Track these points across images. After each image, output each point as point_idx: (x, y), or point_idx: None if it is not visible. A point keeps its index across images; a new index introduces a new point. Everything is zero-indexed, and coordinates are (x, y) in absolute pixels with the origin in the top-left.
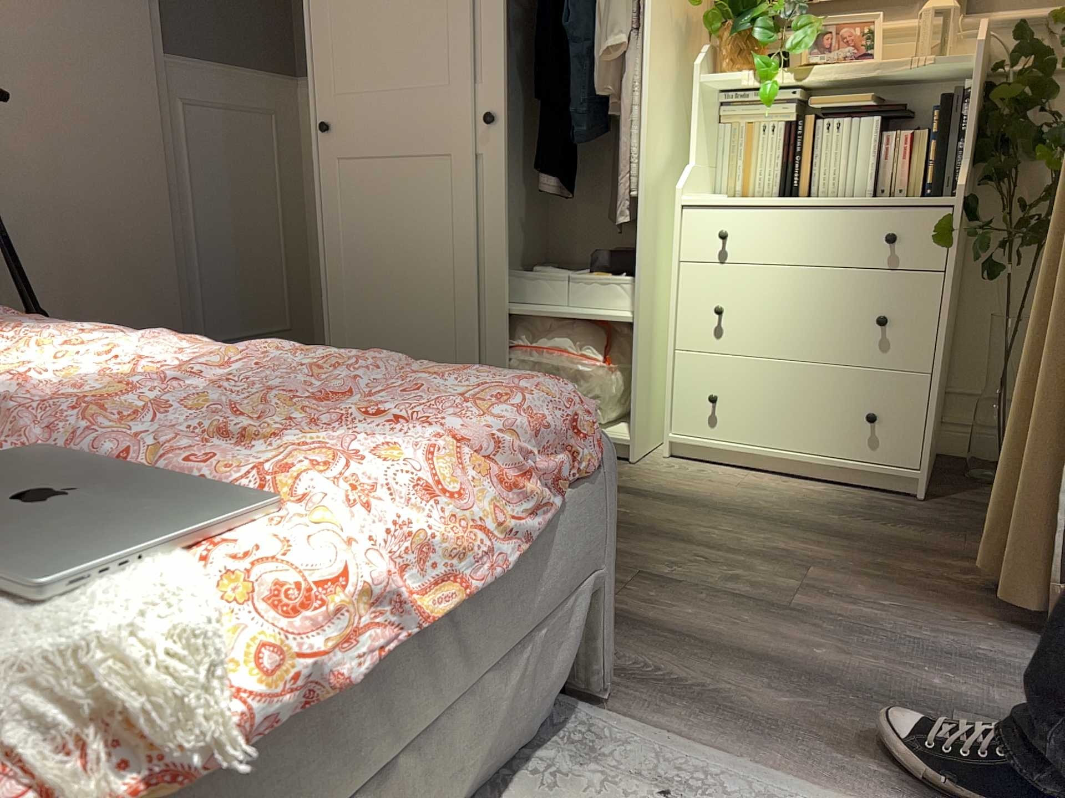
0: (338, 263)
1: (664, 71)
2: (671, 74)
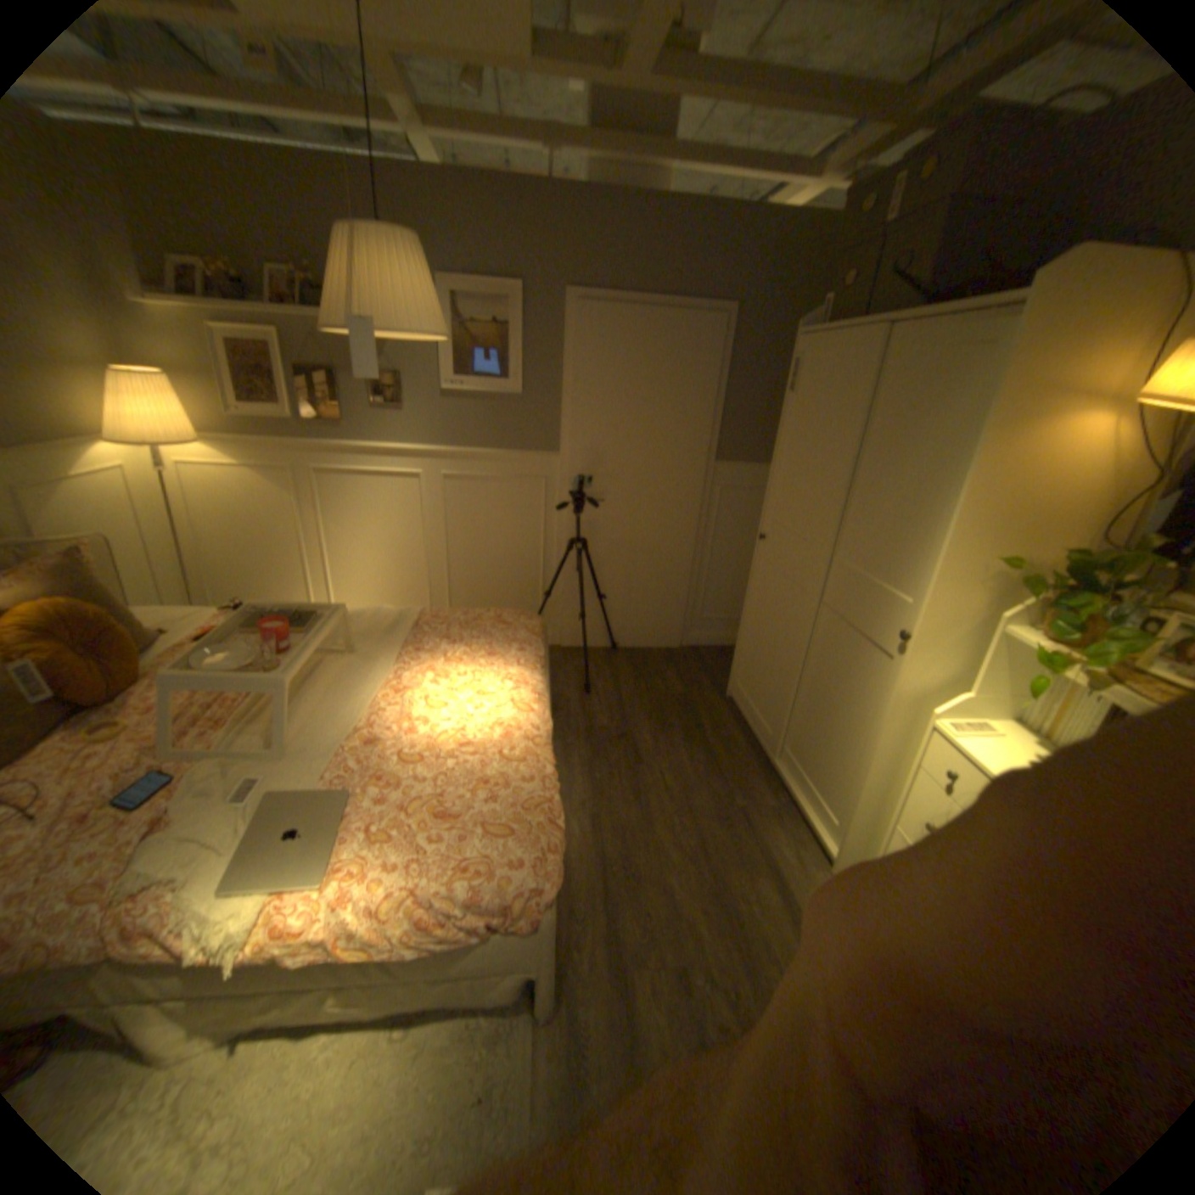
0: (750, 619)
1: (961, 616)
2: (977, 616)
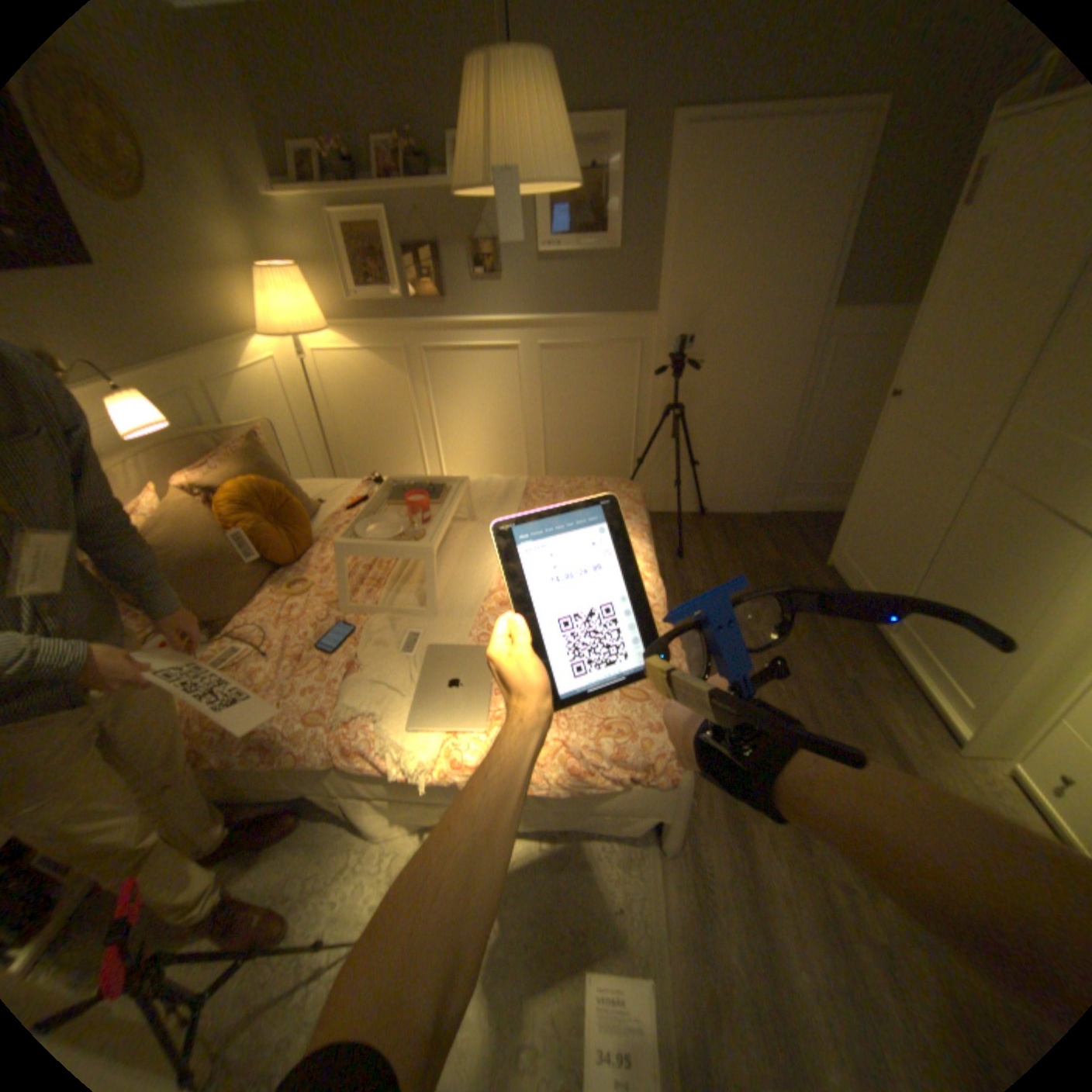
0: (867, 485)
1: None
2: None
